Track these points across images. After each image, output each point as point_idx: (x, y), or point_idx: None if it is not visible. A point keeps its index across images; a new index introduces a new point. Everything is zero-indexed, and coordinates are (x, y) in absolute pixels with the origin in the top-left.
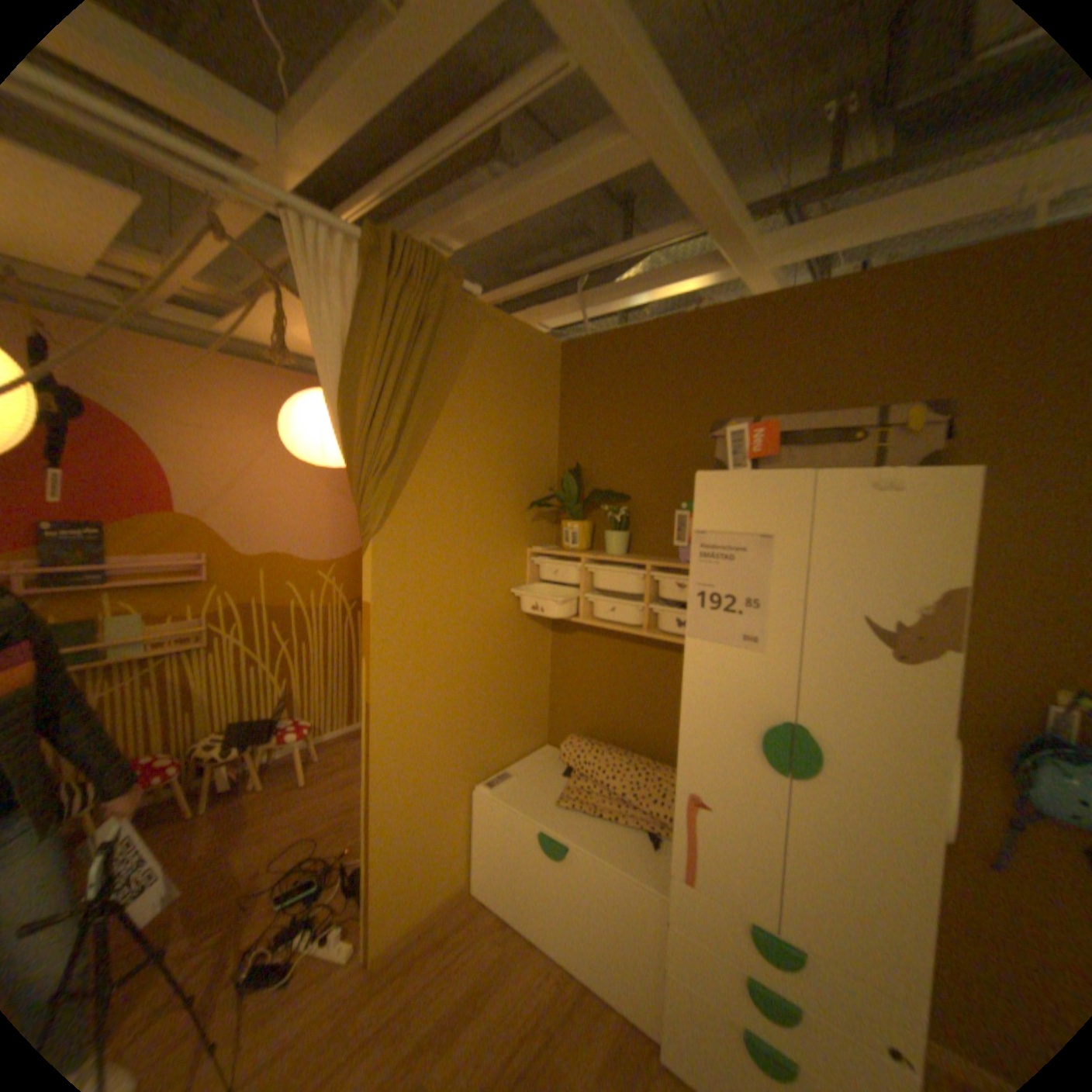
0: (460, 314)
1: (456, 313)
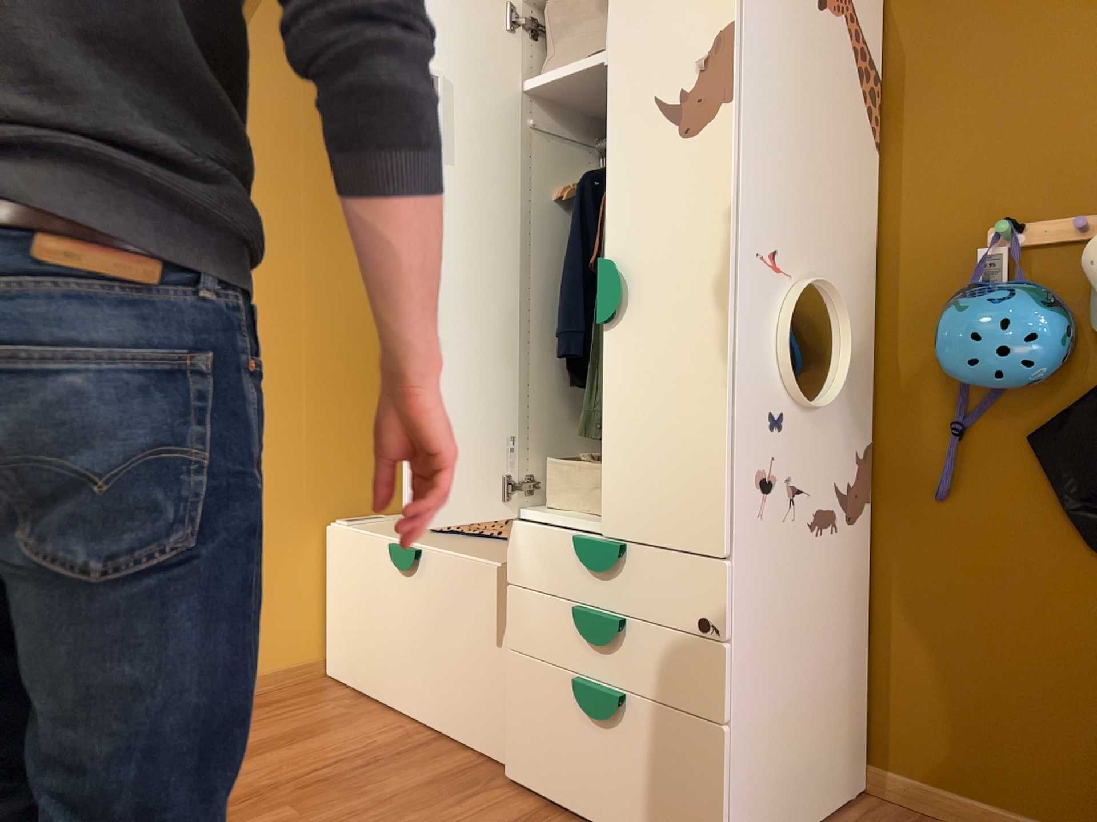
0: None
1: None
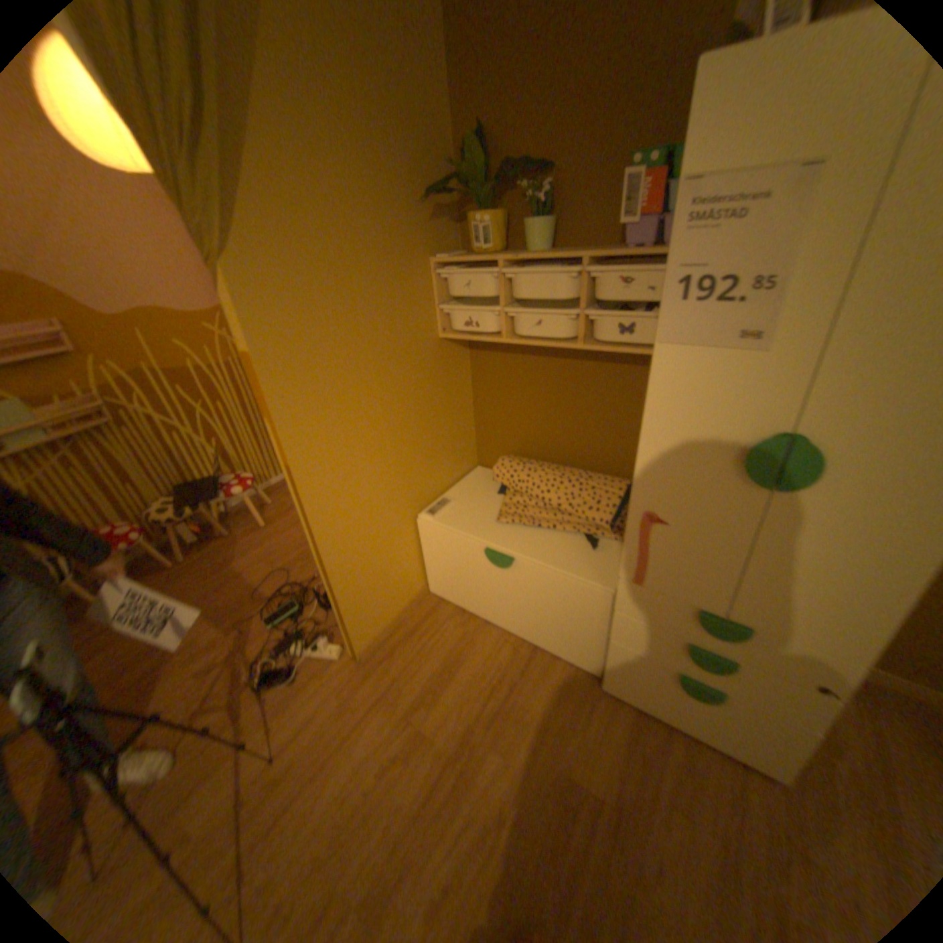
0: None
1: None
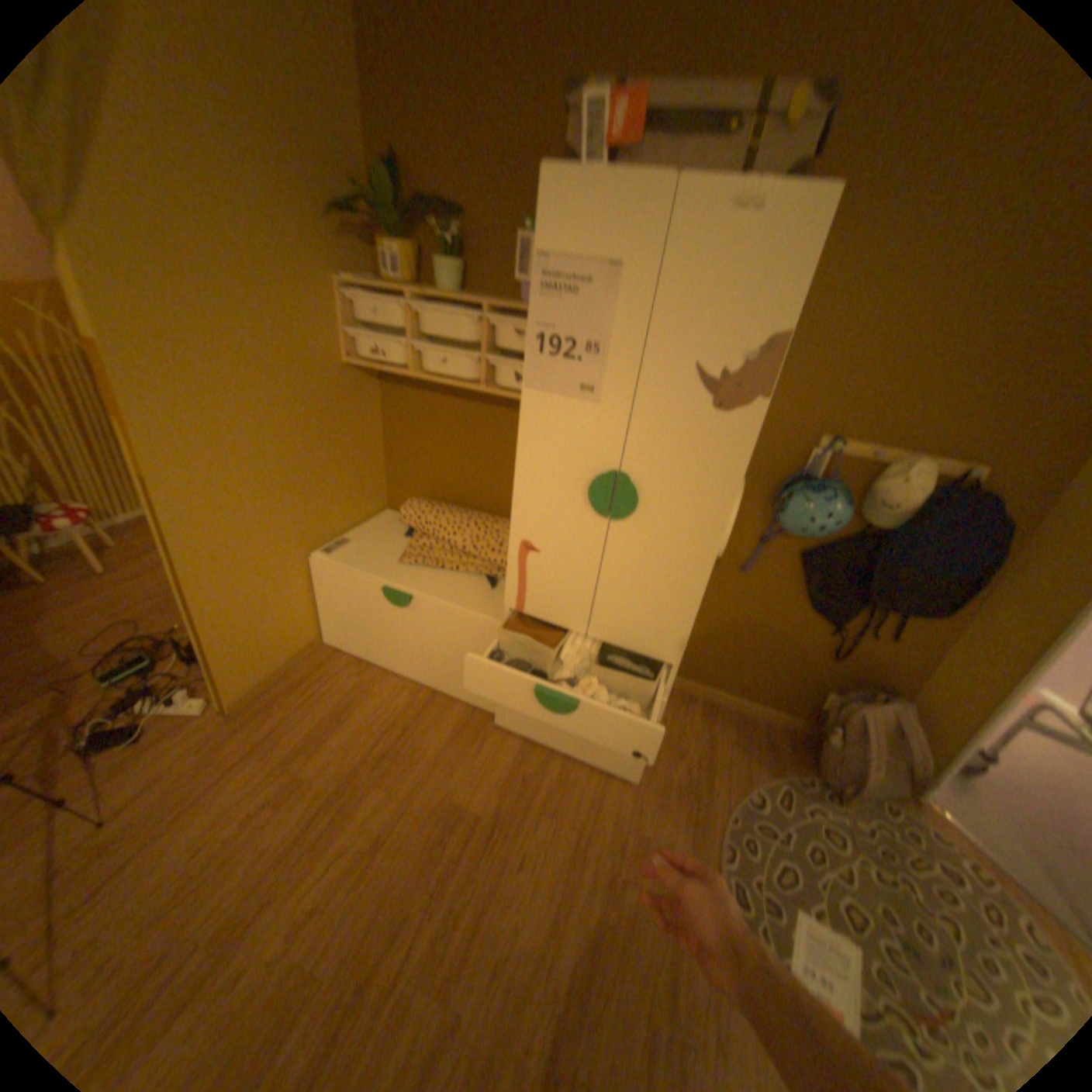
0: None
1: None
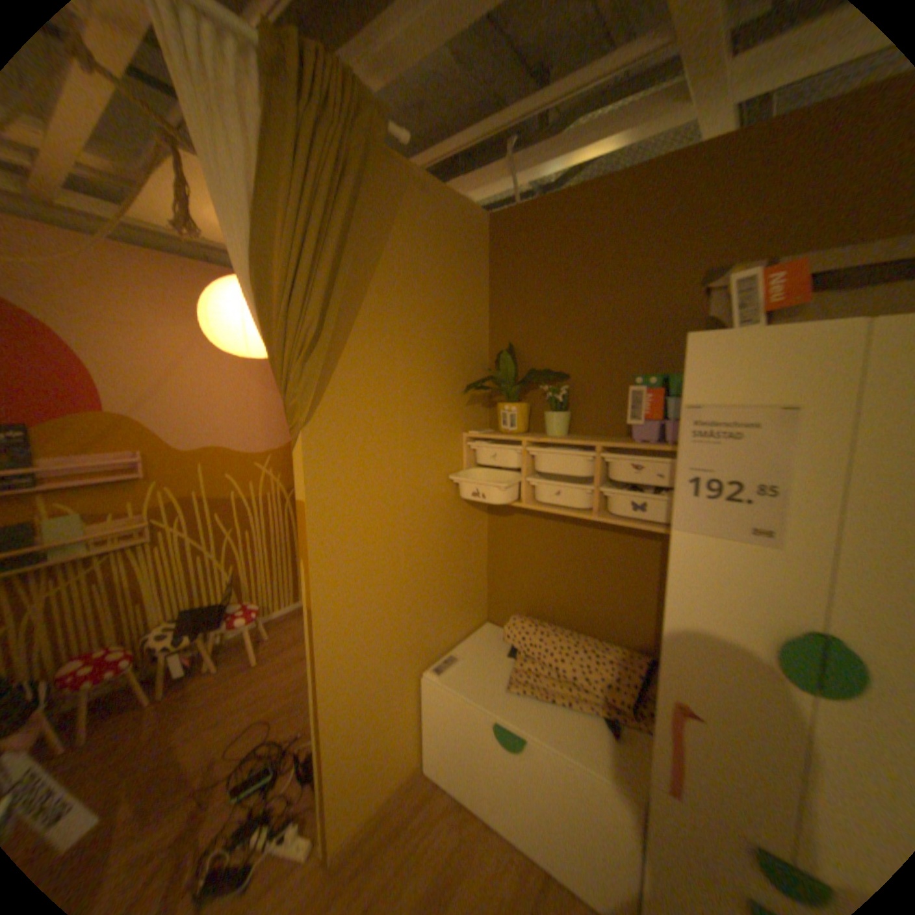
0: (384, 172)
1: (380, 170)
